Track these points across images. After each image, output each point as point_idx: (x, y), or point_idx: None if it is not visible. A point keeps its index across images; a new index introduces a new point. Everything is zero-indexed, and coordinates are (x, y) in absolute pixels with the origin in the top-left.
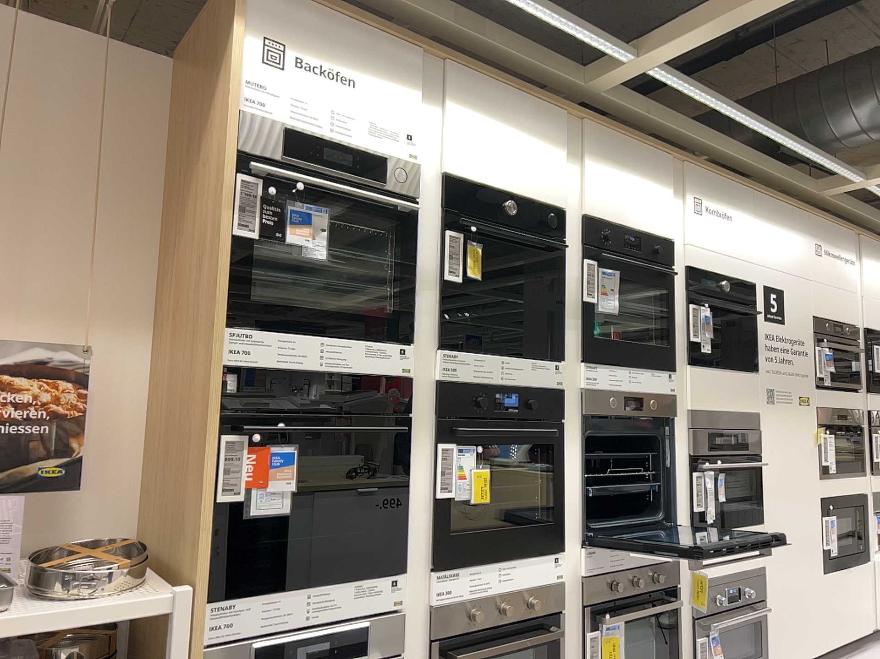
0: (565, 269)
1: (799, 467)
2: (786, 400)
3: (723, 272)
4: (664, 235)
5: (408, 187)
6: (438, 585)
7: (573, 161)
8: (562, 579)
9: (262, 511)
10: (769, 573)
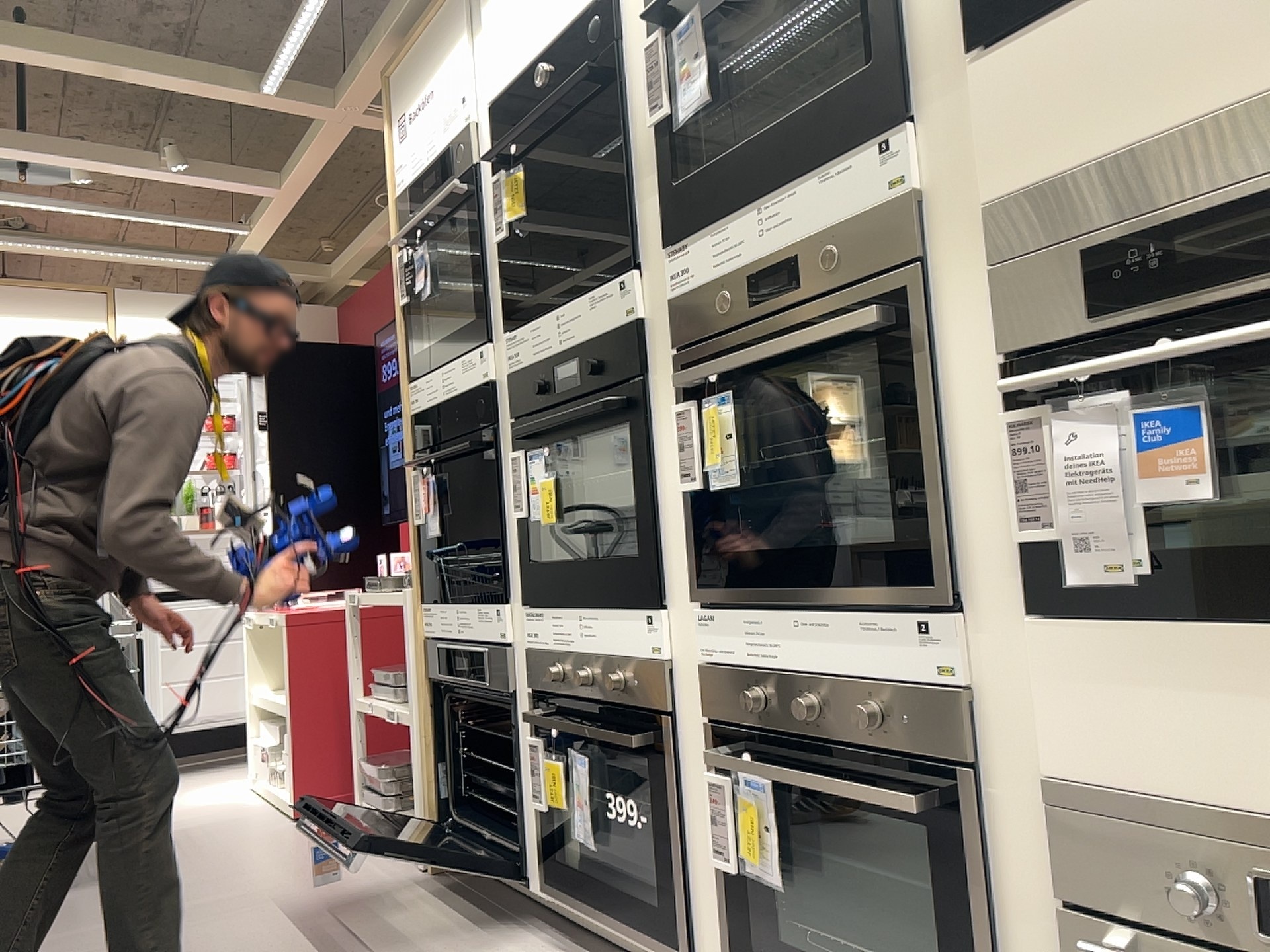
0: (629, 94)
1: None
2: None
3: None
4: None
5: (464, 162)
6: (527, 626)
7: None
8: (661, 658)
9: (430, 533)
10: None
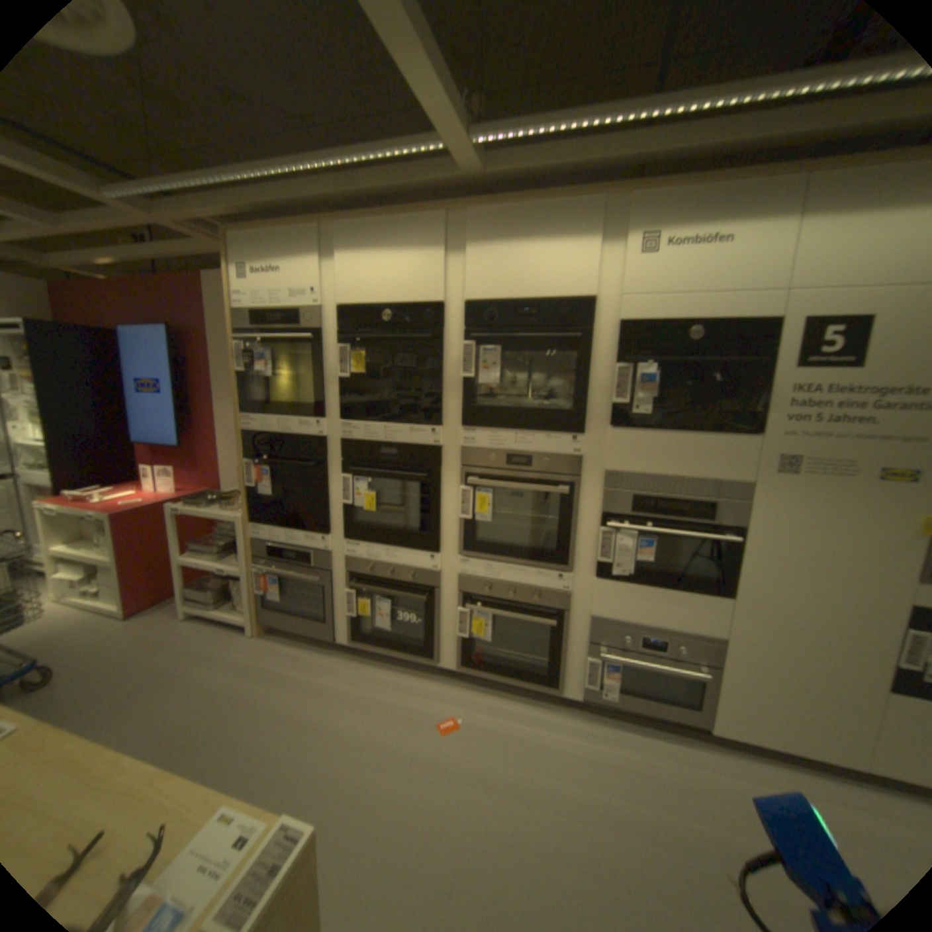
0: (445, 355)
1: (856, 560)
2: (841, 473)
3: (697, 315)
4: (578, 295)
5: (311, 325)
6: (347, 549)
7: (454, 255)
8: (437, 571)
9: (262, 495)
10: (737, 652)
